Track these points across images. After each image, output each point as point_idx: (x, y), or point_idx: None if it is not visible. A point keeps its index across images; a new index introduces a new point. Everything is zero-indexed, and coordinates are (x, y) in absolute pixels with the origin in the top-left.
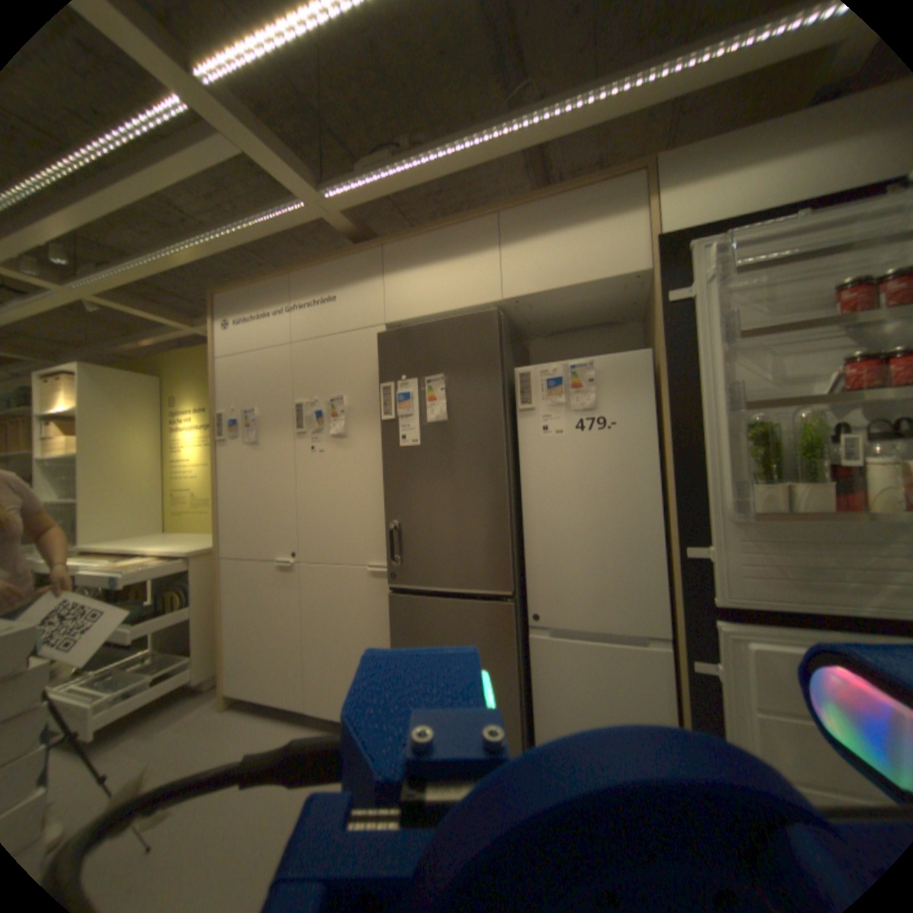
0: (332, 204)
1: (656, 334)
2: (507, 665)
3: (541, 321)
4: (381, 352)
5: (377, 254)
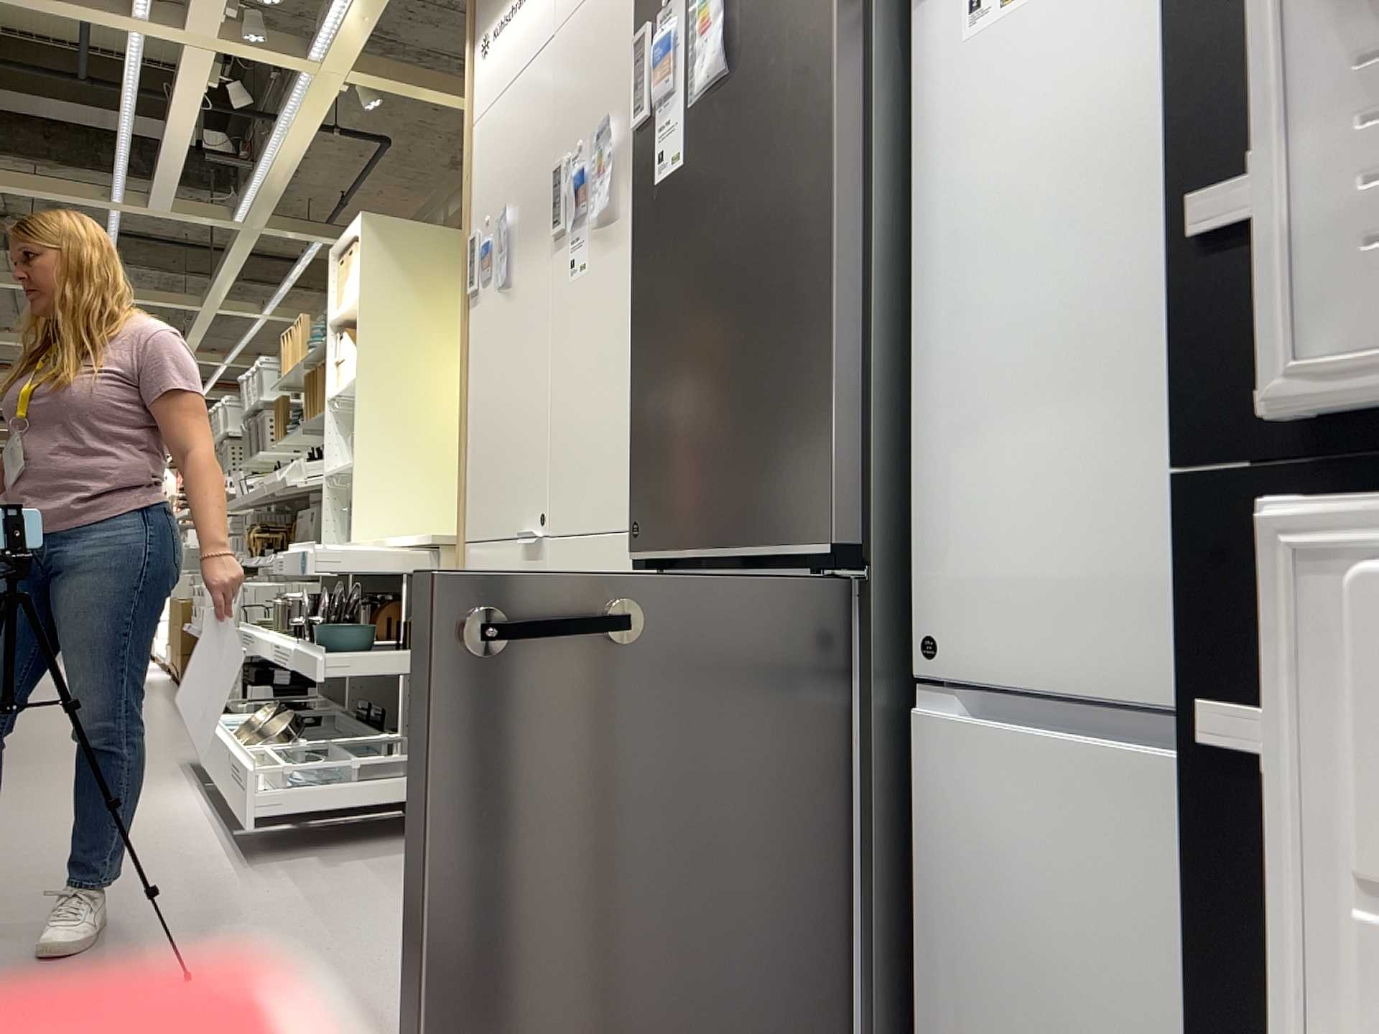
0: None
1: None
2: (820, 783)
3: None
4: None
5: None
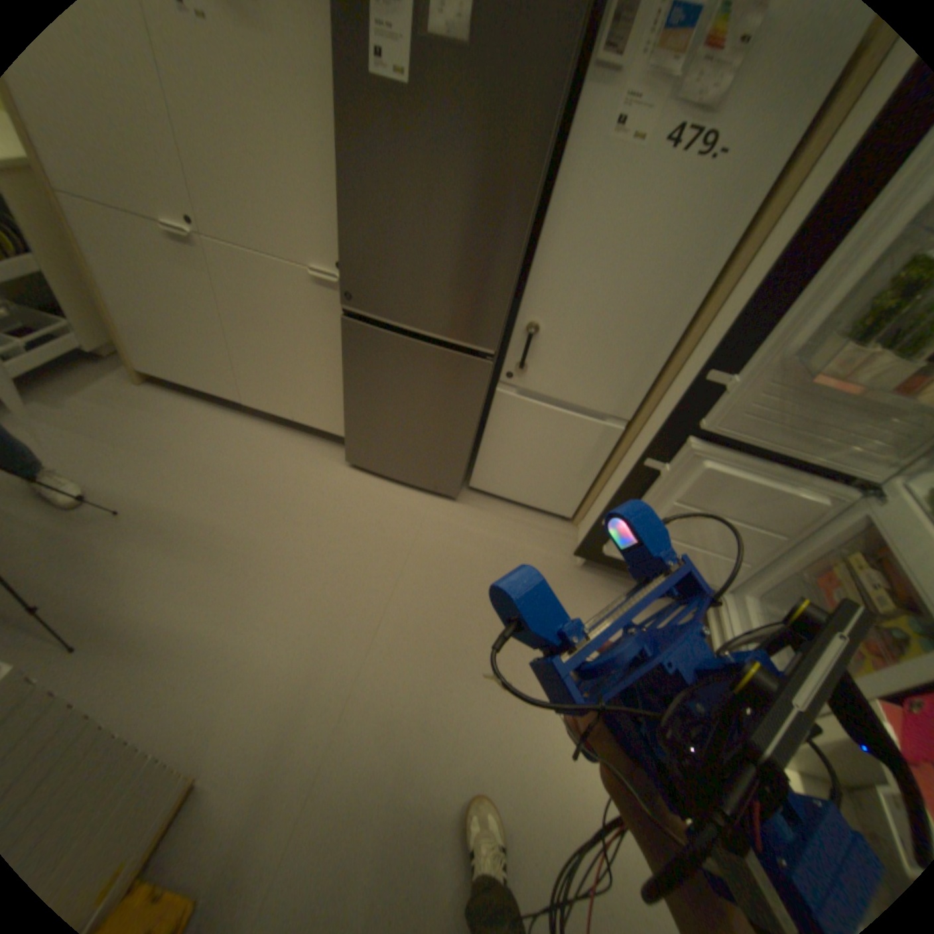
0: None
1: None
2: (470, 415)
3: None
4: None
5: None
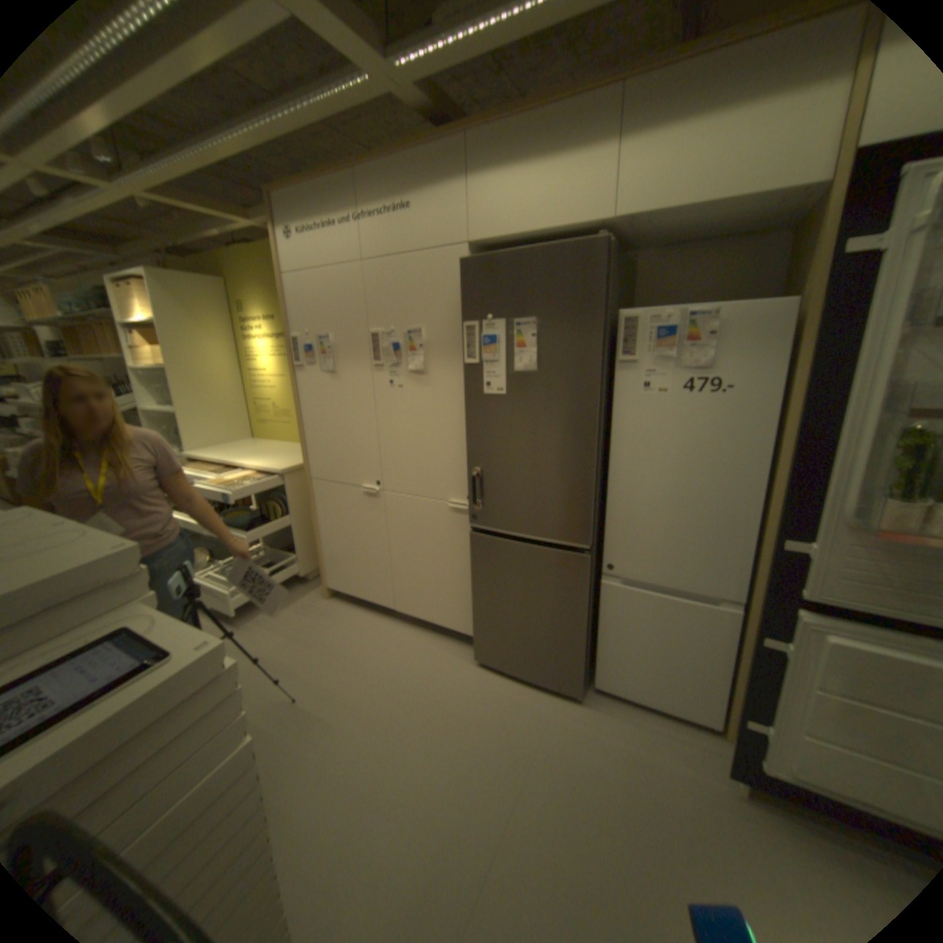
0: (405, 75)
1: (812, 274)
2: (579, 606)
3: (660, 235)
4: (464, 279)
5: (460, 143)
